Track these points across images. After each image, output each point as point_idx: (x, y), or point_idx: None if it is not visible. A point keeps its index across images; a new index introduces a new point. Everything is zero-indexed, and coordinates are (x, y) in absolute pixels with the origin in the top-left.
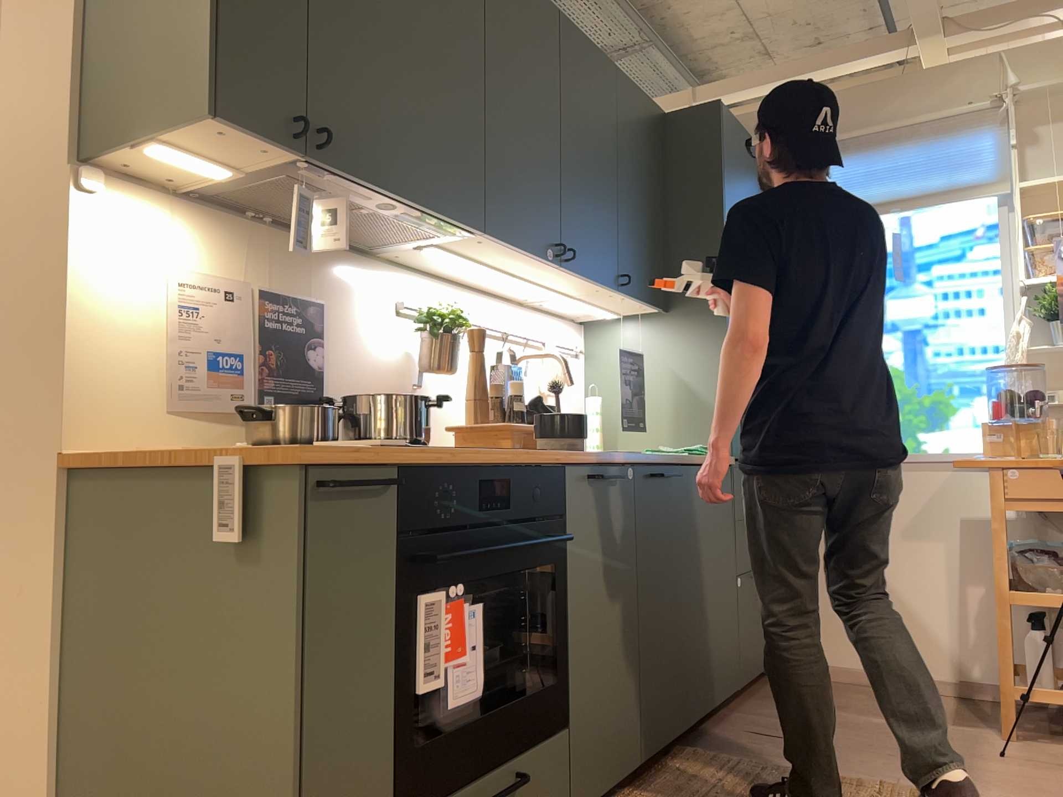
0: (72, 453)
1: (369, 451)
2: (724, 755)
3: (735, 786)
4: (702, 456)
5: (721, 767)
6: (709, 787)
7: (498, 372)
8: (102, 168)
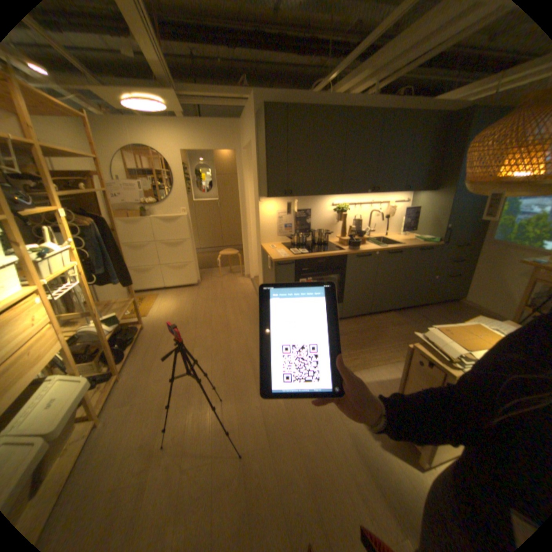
0: (261, 244)
1: (289, 257)
2: (402, 317)
3: (392, 324)
4: (427, 242)
5: (396, 320)
6: (386, 322)
7: (358, 218)
8: (262, 196)
